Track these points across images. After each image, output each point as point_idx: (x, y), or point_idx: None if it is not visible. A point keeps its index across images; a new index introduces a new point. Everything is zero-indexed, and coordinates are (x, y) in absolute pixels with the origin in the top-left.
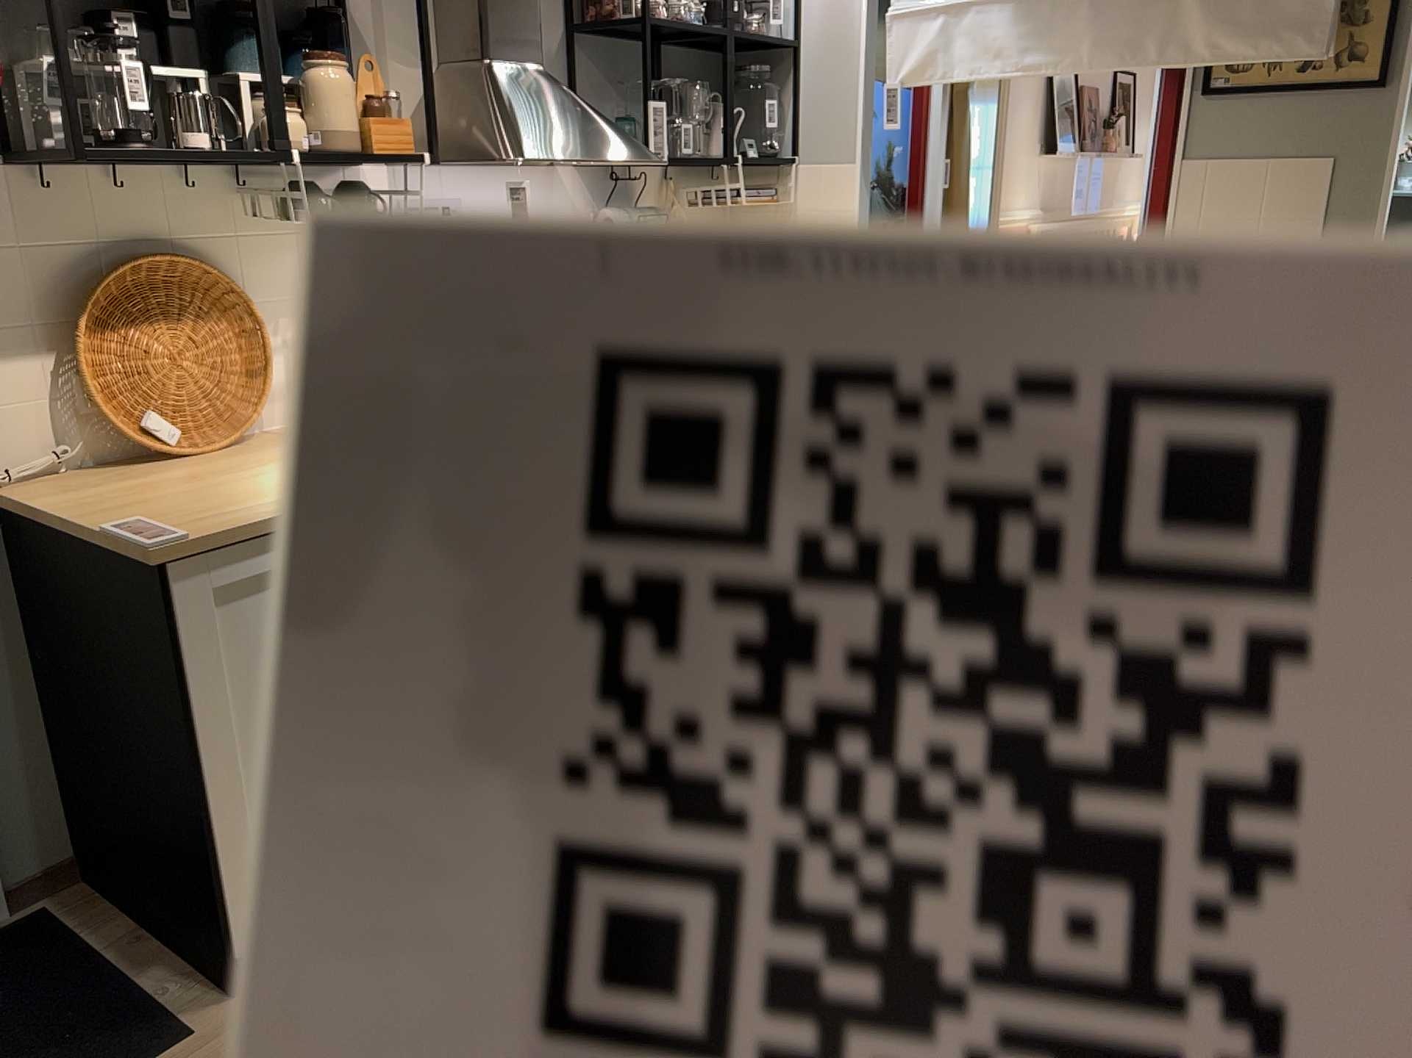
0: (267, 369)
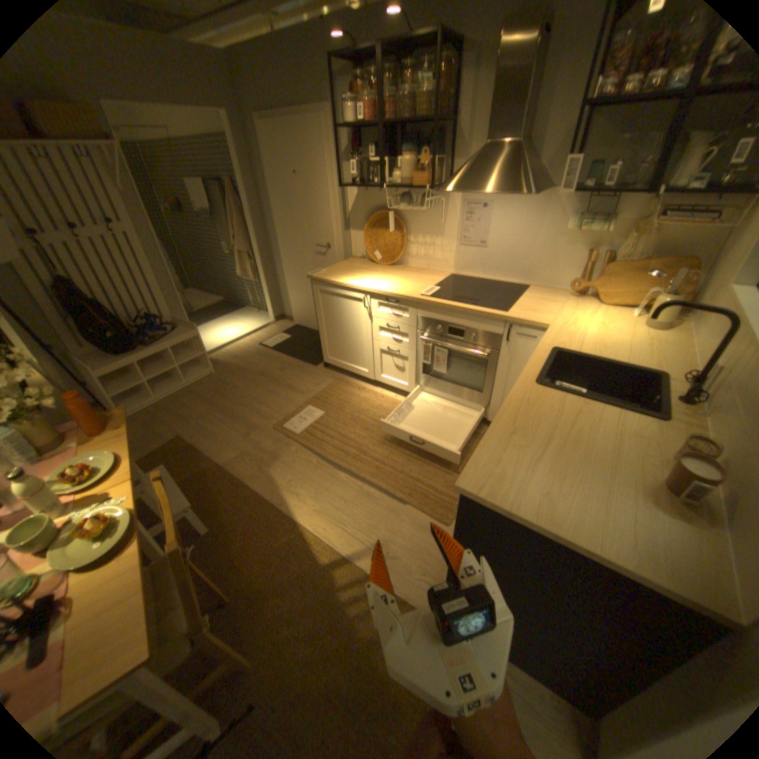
0: (403, 247)
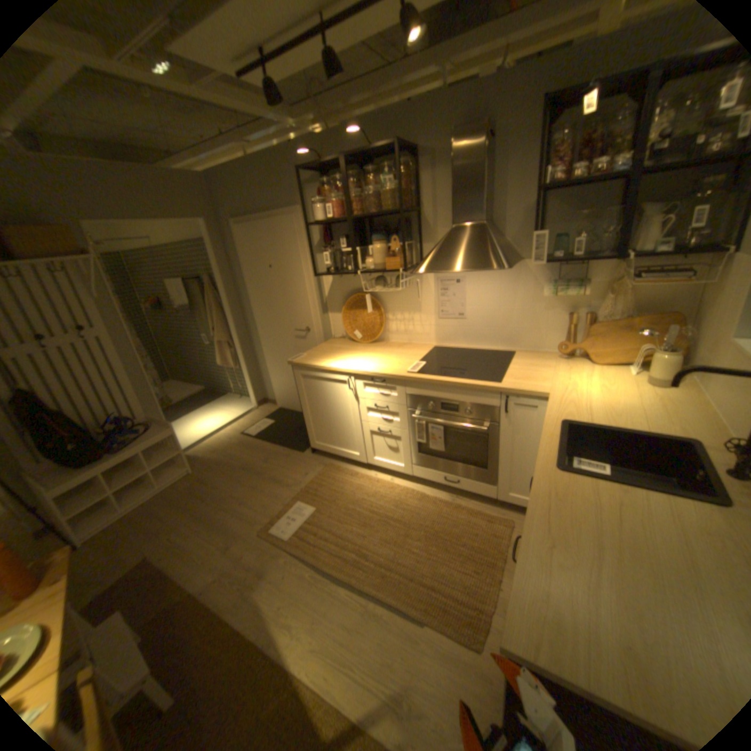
0: (382, 325)
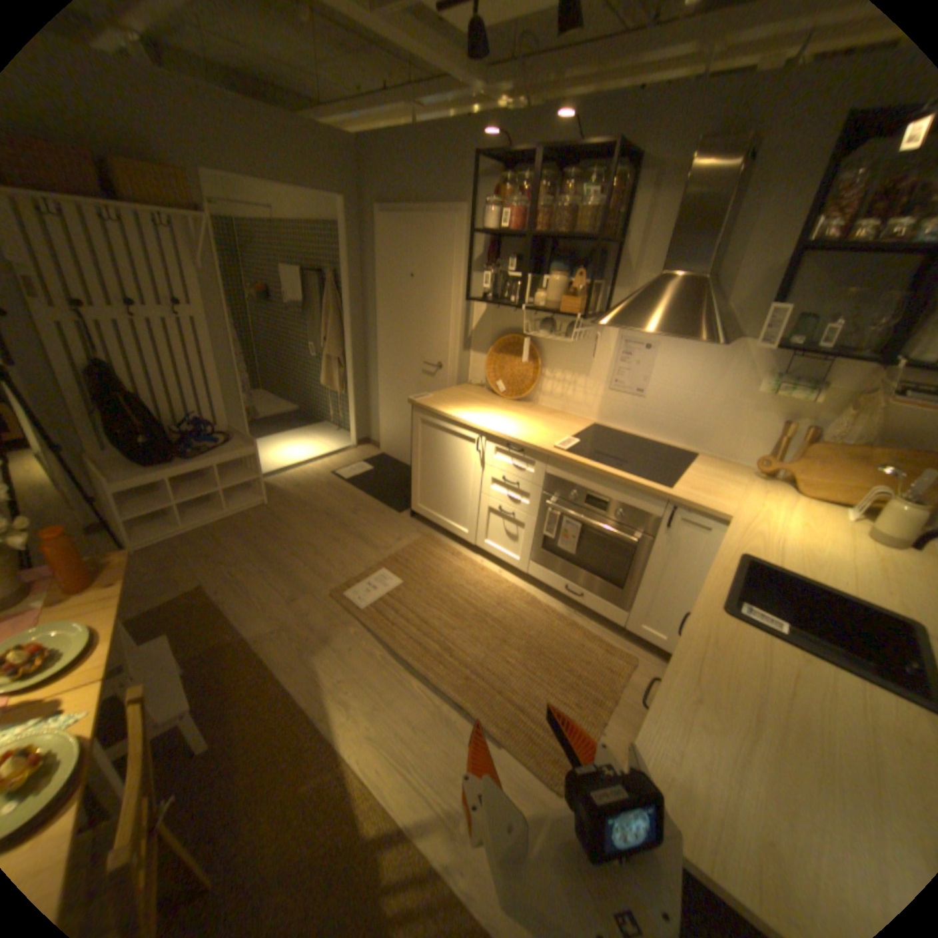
0: (534, 382)
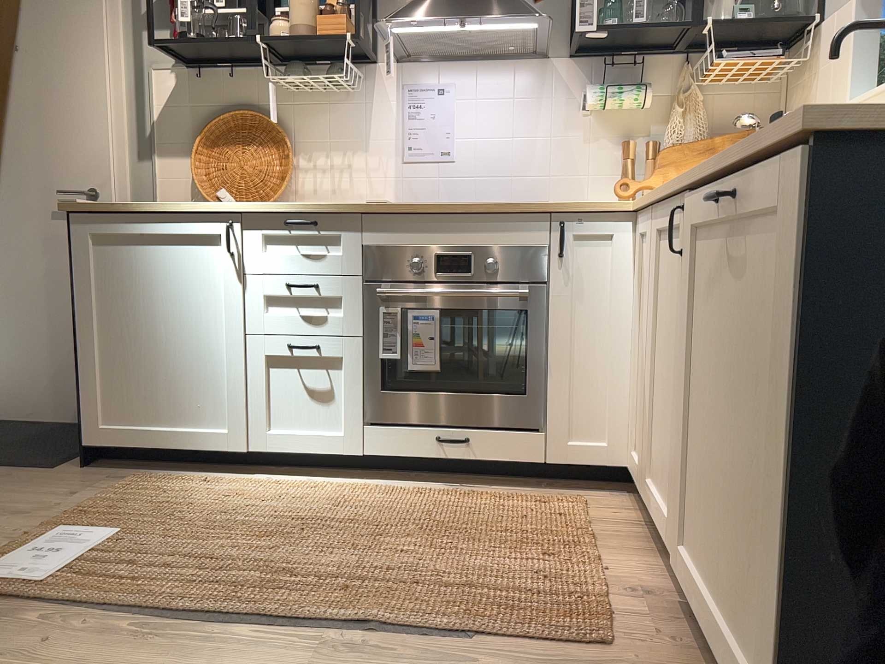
0: (286, 175)
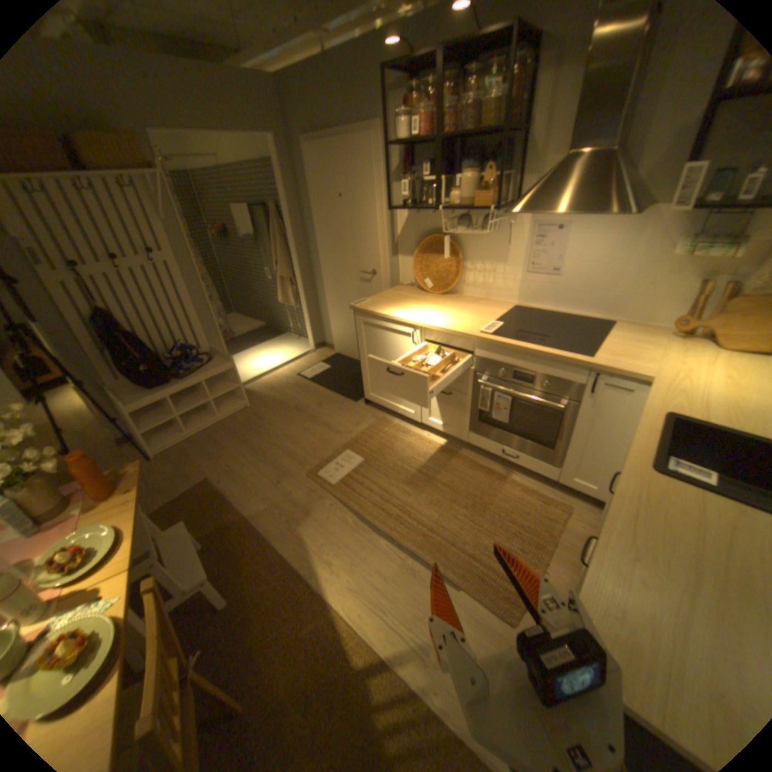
0: (459, 275)
